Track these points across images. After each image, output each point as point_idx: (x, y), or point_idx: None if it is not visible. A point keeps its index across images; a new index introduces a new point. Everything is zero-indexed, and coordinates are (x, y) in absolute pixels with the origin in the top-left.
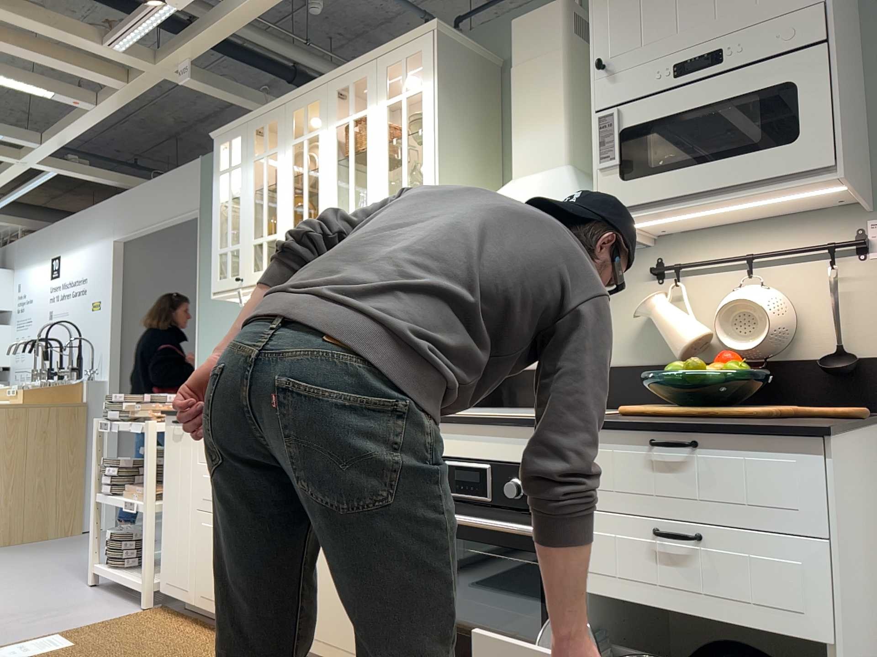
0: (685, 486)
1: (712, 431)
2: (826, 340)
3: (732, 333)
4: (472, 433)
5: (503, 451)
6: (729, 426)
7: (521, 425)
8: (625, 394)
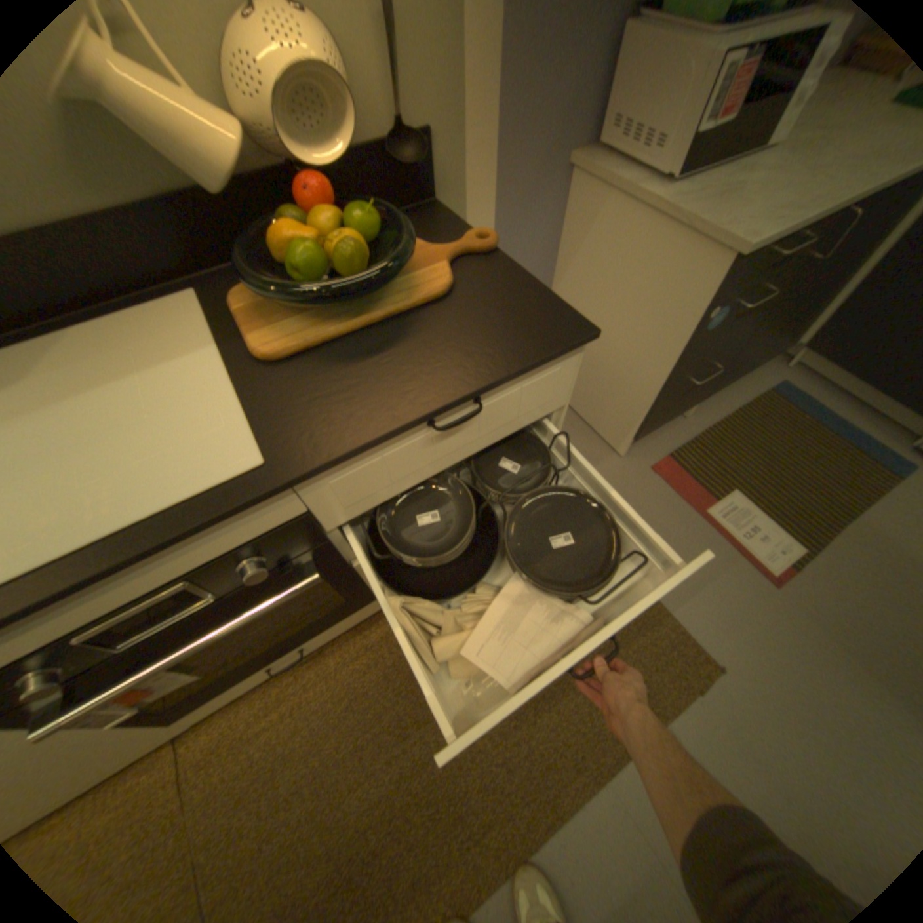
0: (465, 436)
1: (503, 383)
2: (378, 105)
3: (280, 122)
4: (95, 584)
5: (195, 556)
6: (519, 369)
7: (218, 521)
8: (125, 265)
